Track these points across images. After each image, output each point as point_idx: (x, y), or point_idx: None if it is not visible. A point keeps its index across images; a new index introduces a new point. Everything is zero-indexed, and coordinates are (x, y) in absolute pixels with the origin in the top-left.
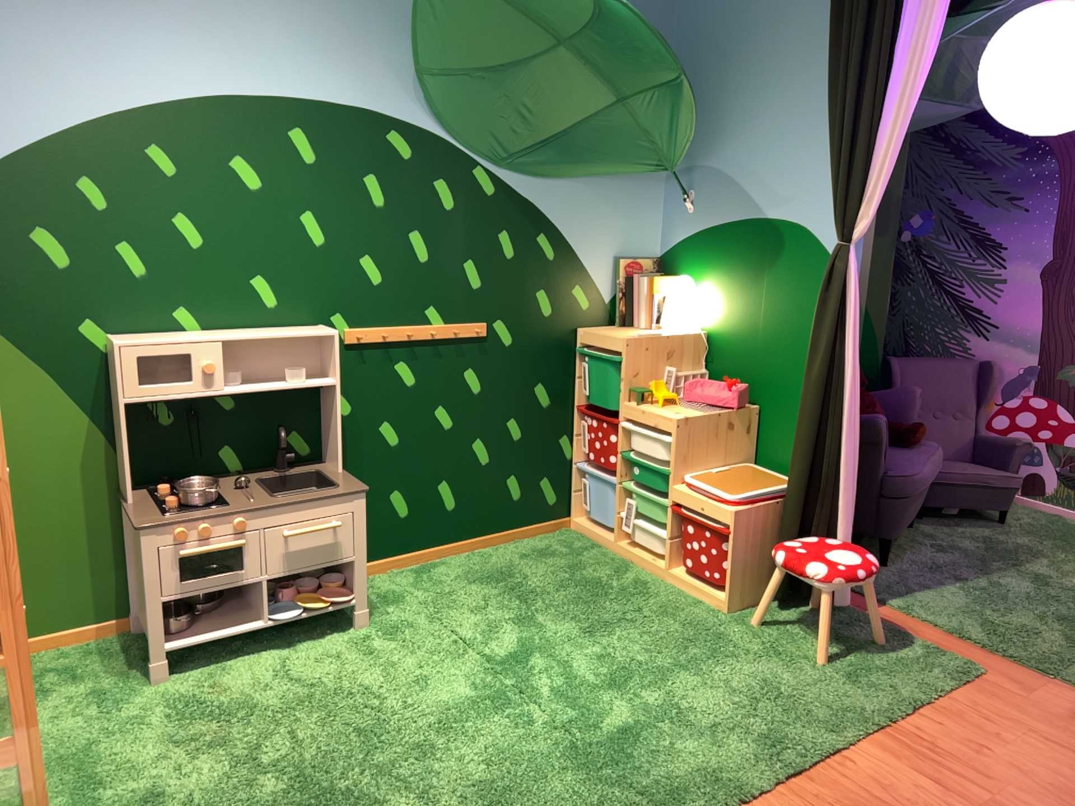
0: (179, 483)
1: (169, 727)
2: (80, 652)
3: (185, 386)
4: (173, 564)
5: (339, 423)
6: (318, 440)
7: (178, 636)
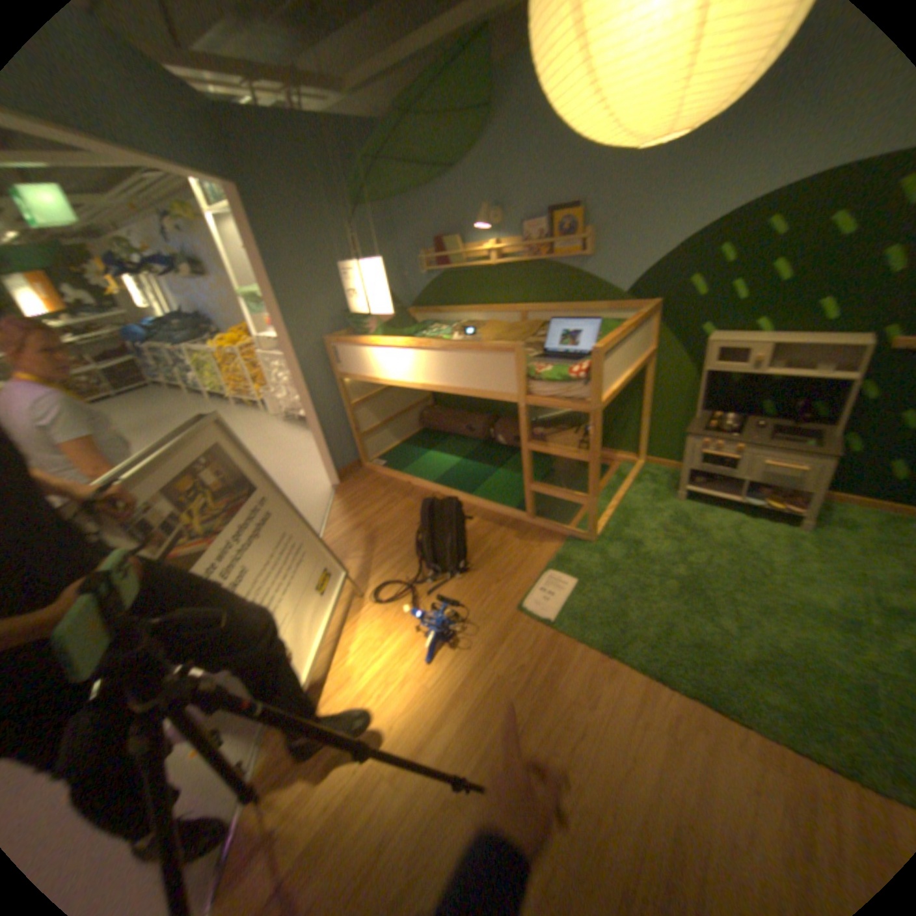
0: (730, 414)
1: (666, 522)
2: (663, 472)
3: (748, 365)
4: (698, 455)
5: (848, 407)
6: (837, 412)
7: (695, 486)
